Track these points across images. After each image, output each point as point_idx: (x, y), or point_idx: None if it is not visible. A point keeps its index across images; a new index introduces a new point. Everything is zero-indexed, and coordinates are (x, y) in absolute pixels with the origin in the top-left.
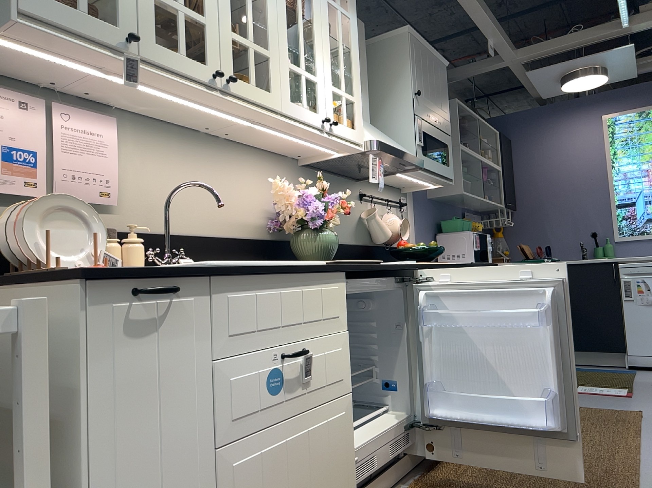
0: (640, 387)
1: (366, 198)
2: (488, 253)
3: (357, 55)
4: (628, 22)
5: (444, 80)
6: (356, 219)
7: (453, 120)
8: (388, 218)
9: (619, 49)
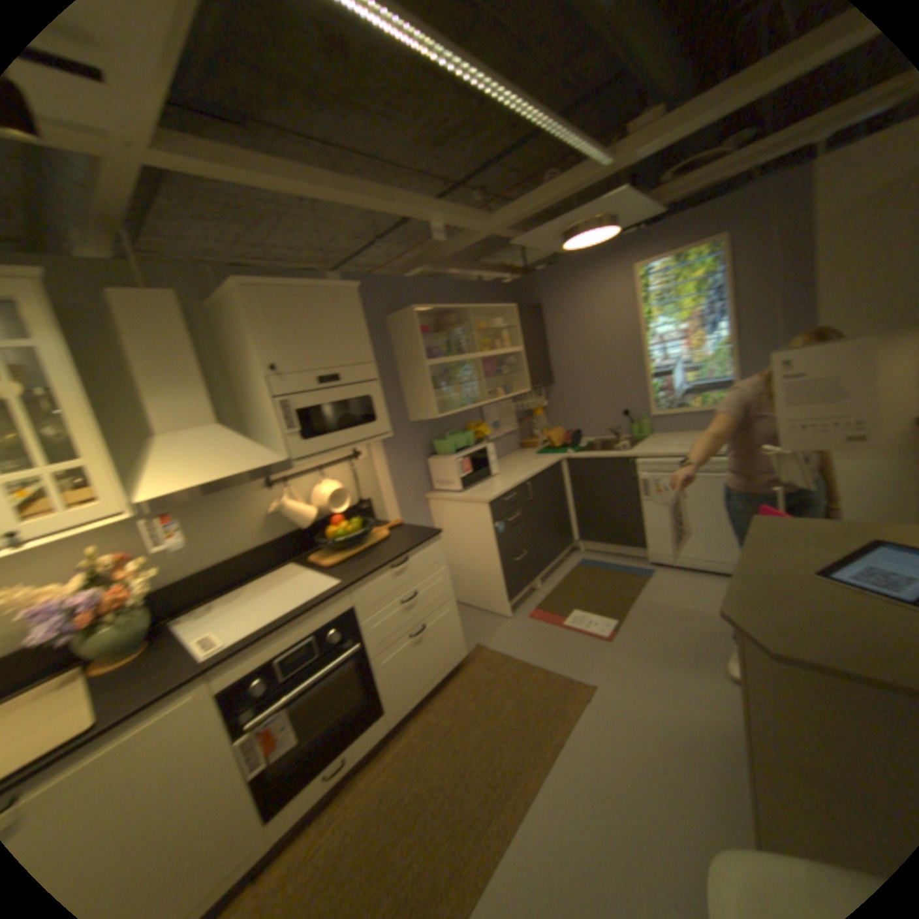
0: (635, 618)
1: (280, 480)
2: (490, 466)
3: (78, 393)
4: (610, 156)
5: (351, 311)
6: (263, 514)
7: (416, 331)
8: (319, 490)
9: (613, 194)
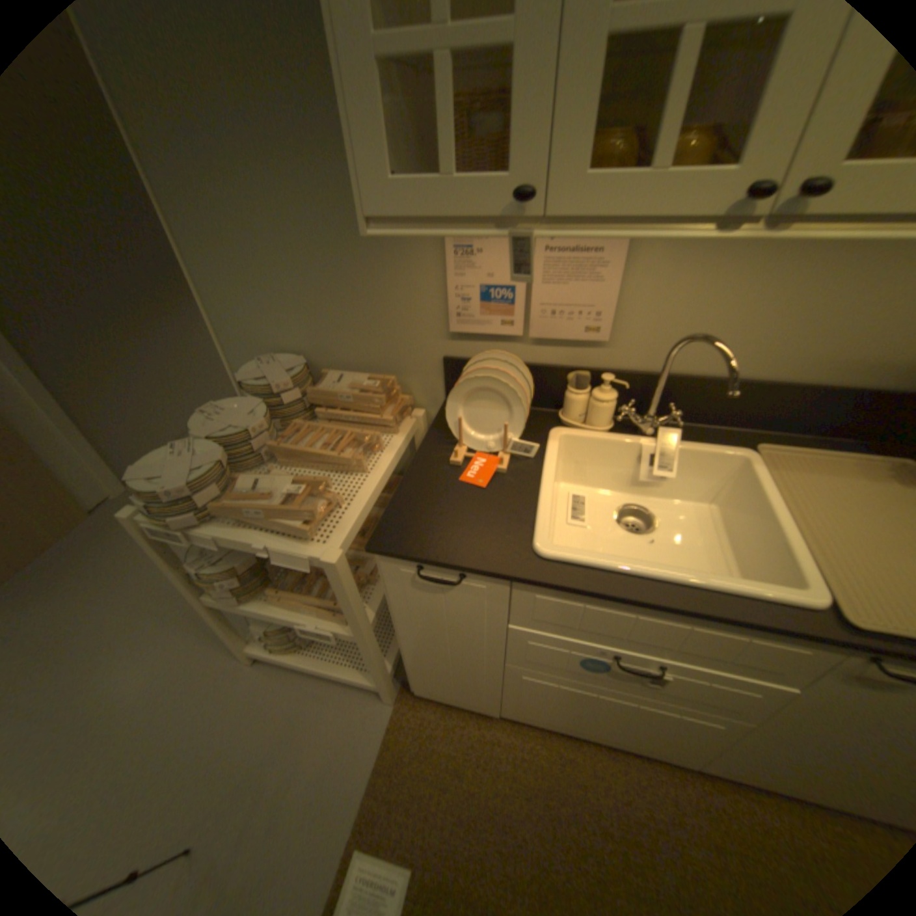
0: None
1: None
2: None
3: None
4: None
5: None
6: None
7: None
8: None
9: None
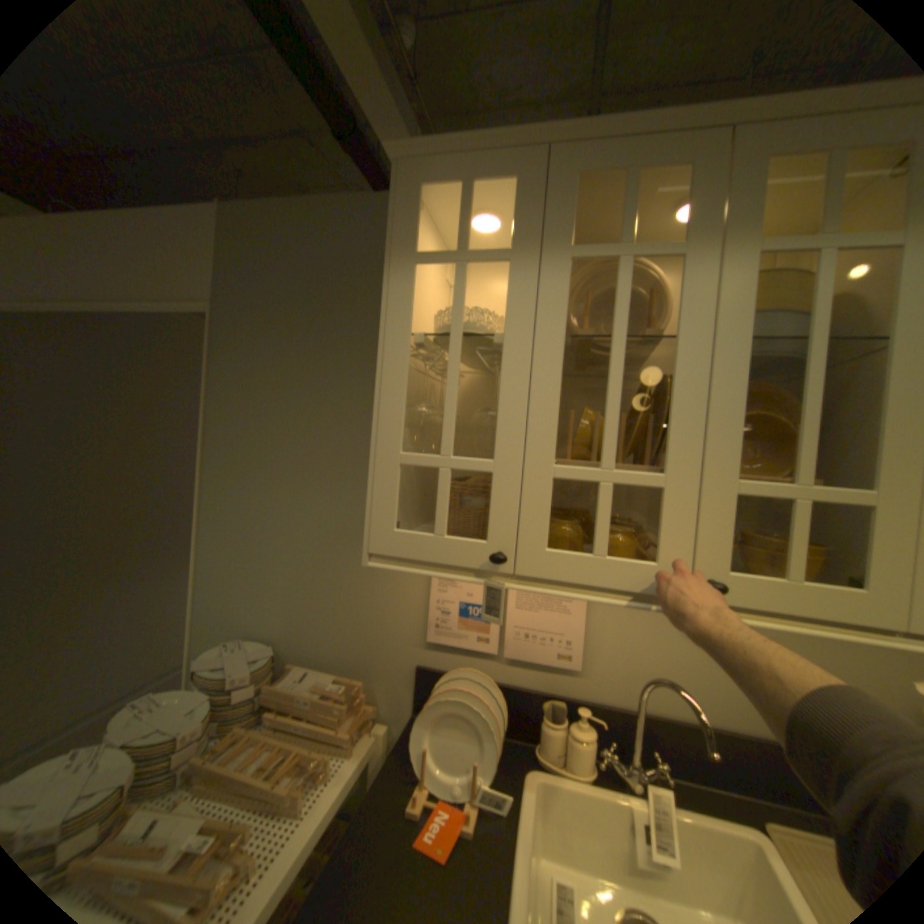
0: None
1: None
2: None
3: None
4: None
5: None
6: None
7: None
8: None
9: None
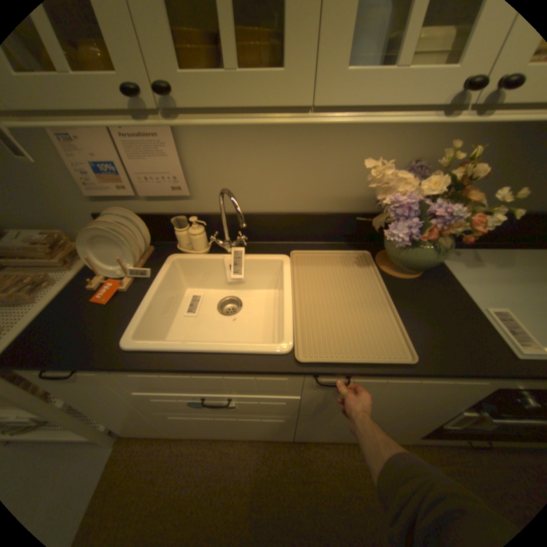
0: None
1: None
2: None
3: None
4: None
5: None
6: None
7: None
8: None
9: None
